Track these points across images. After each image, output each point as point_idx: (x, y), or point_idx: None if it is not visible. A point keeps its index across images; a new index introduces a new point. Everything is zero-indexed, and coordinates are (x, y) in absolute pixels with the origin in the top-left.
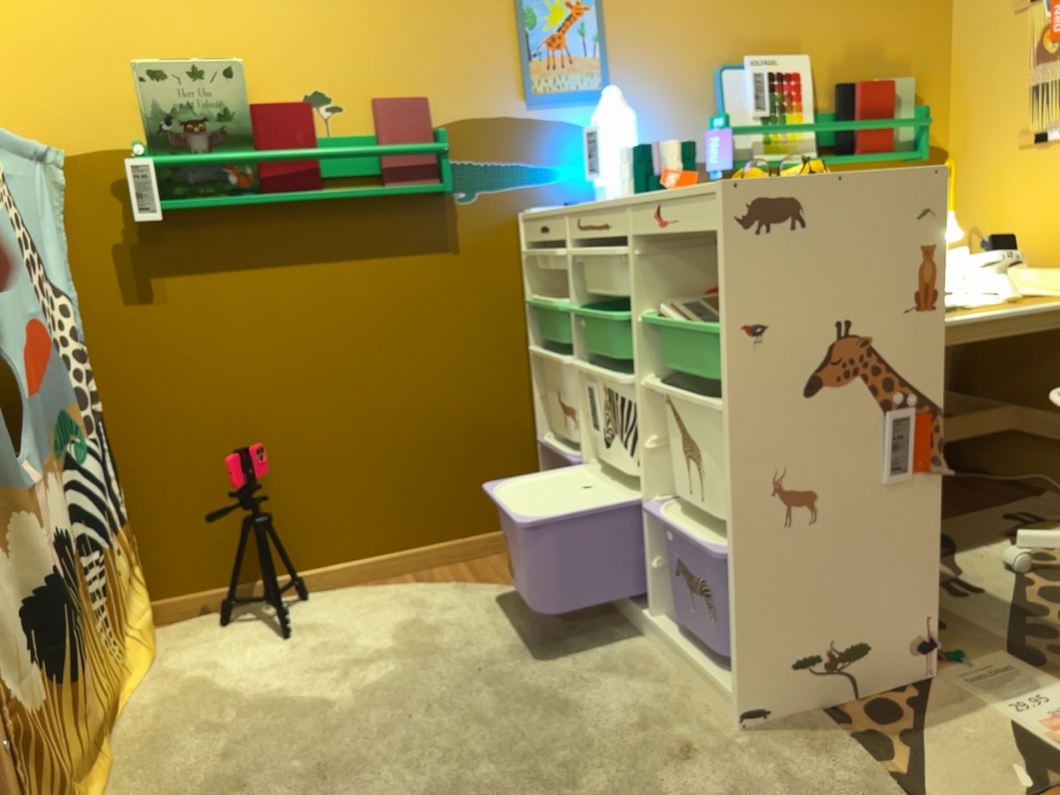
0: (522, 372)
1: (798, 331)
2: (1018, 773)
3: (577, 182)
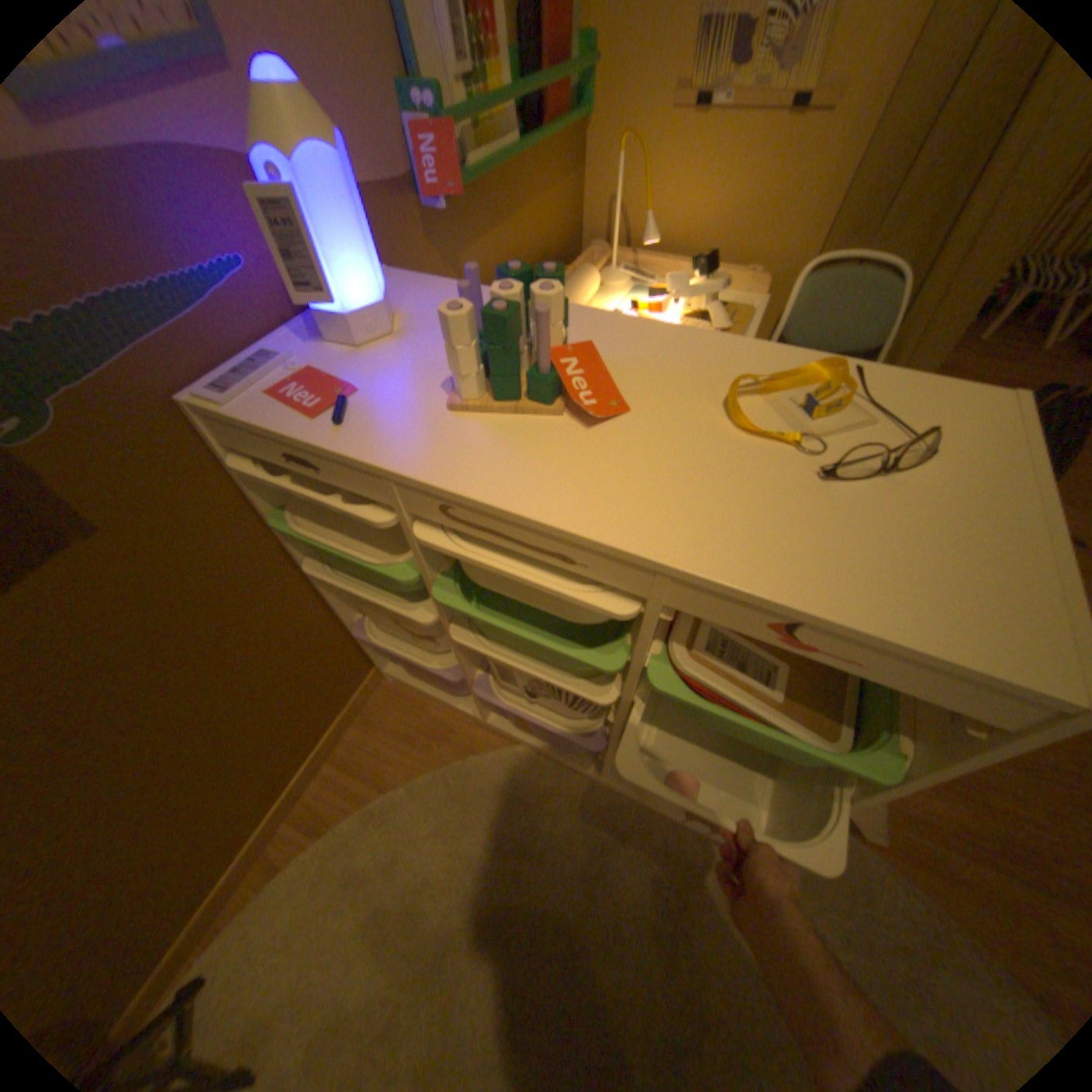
0: (297, 587)
1: None
2: None
3: (247, 283)
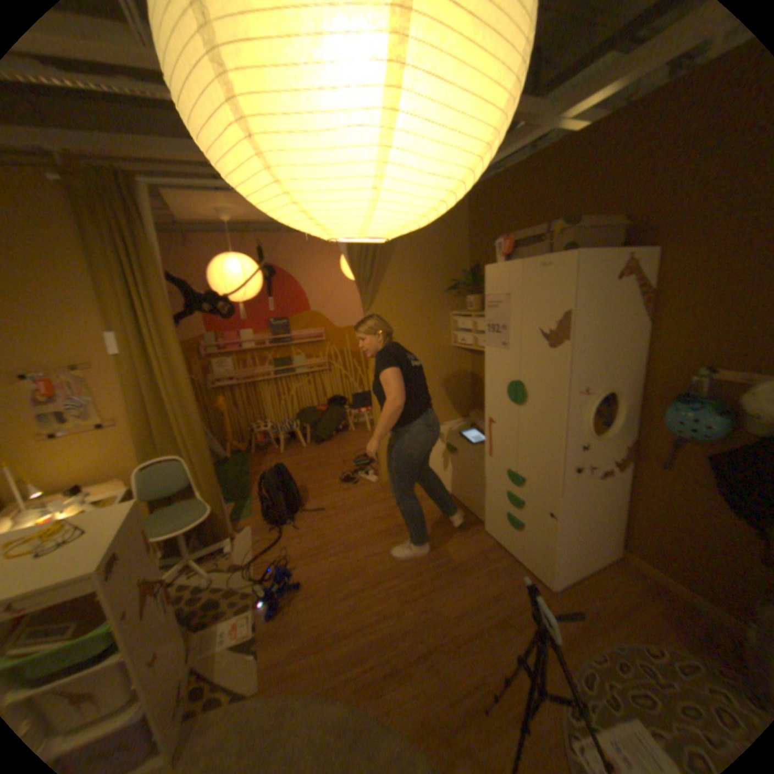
0: None
1: (130, 601)
2: (241, 659)
3: None
